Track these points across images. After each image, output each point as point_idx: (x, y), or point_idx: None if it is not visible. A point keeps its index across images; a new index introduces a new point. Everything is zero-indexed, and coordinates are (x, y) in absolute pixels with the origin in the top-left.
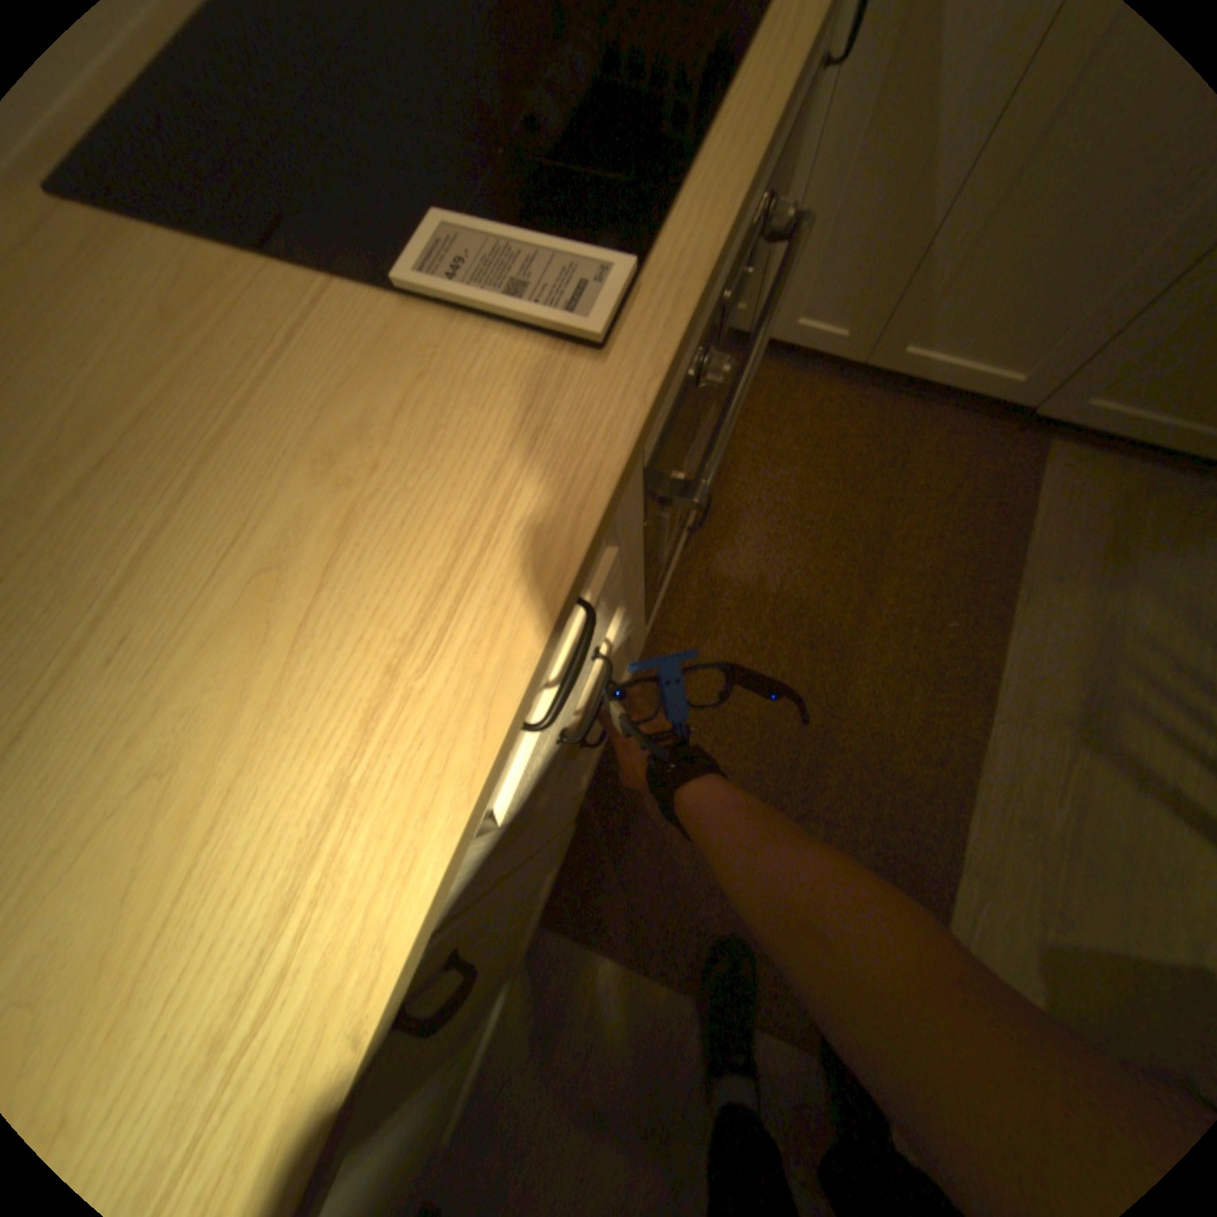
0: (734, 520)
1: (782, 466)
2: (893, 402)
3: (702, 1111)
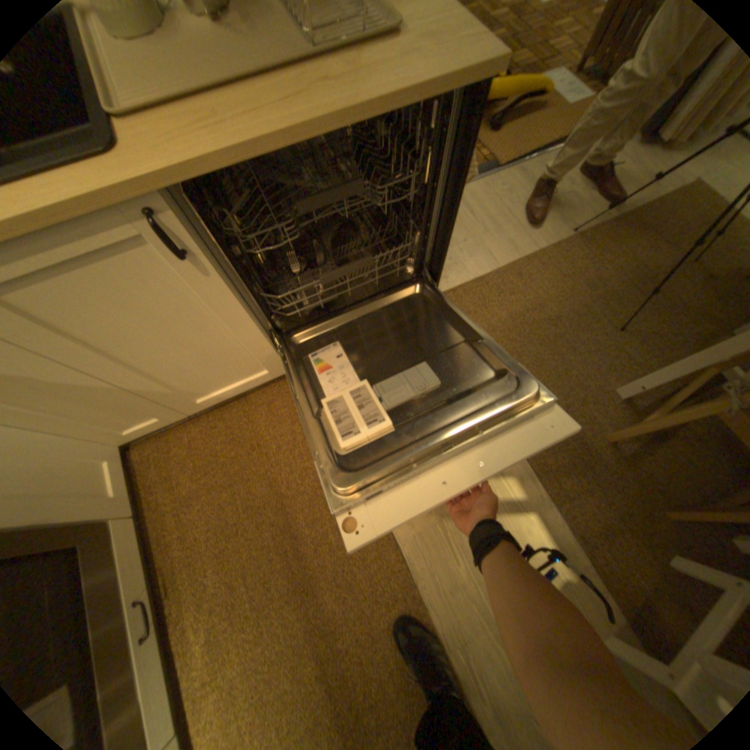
0: (187, 569)
1: (192, 506)
2: (227, 412)
3: None
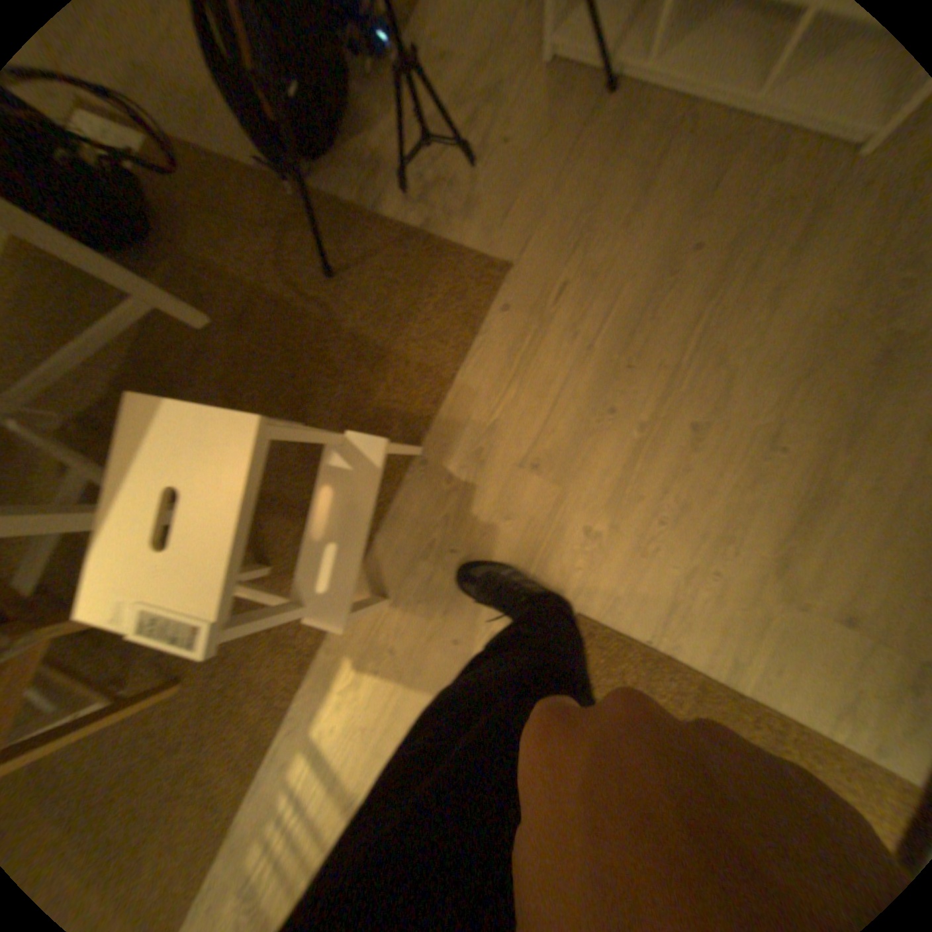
0: None
1: None
2: None
3: (757, 618)
